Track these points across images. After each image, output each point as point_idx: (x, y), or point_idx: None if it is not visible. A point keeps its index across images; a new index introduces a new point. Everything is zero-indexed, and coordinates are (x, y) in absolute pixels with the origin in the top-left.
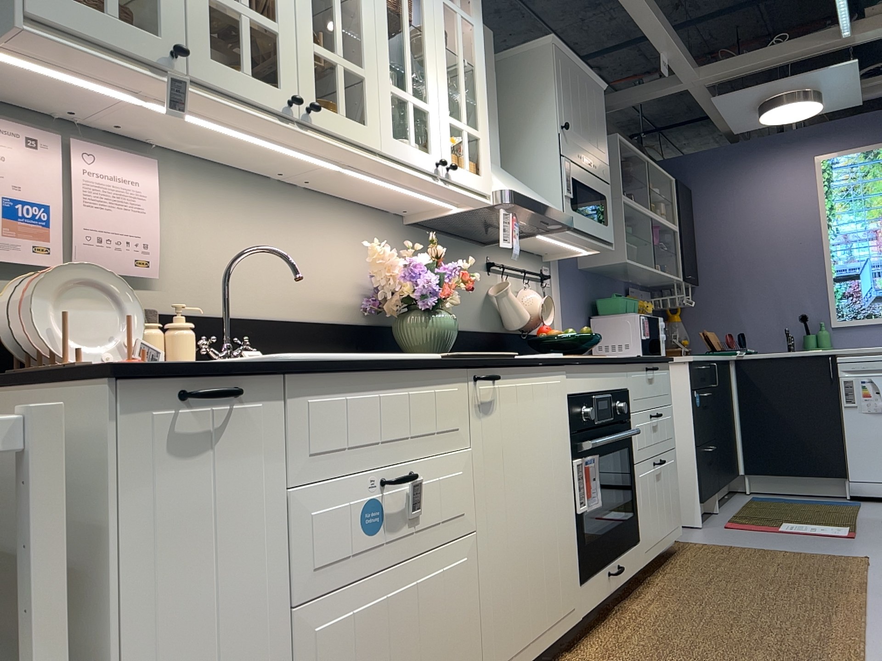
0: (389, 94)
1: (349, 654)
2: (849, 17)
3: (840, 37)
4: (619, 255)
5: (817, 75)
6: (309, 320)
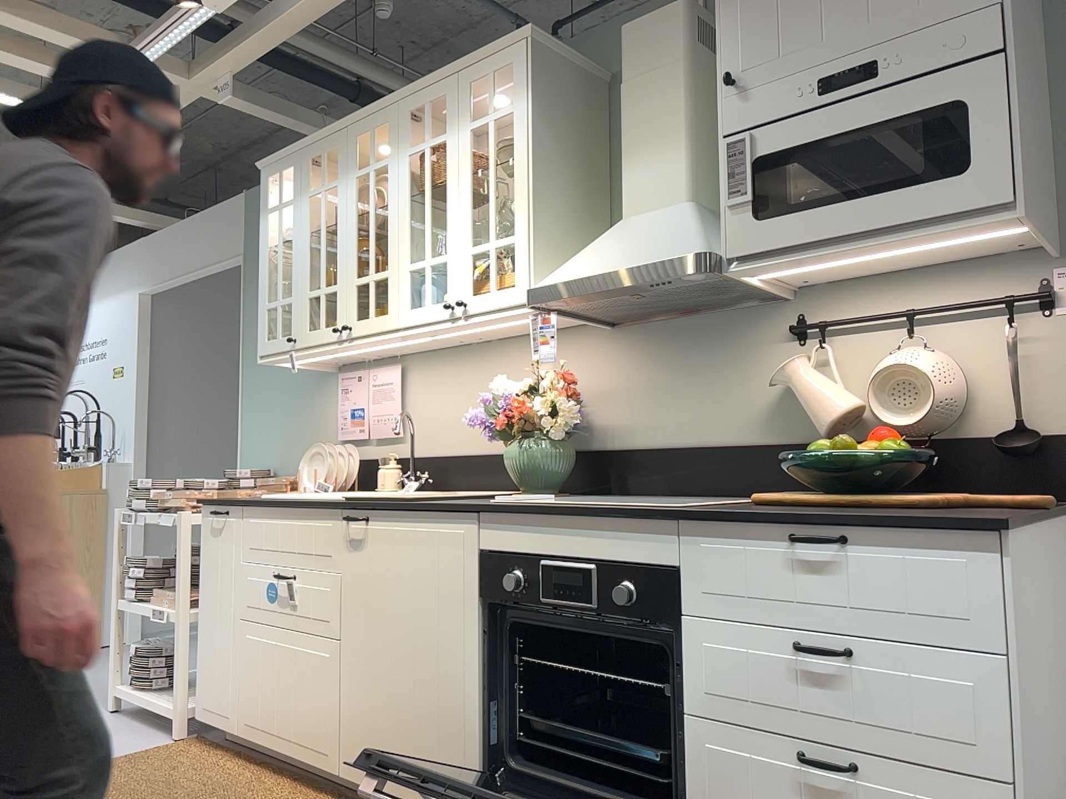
0: (406, 274)
1: (259, 660)
2: None
3: None
4: None
5: None
6: (495, 452)
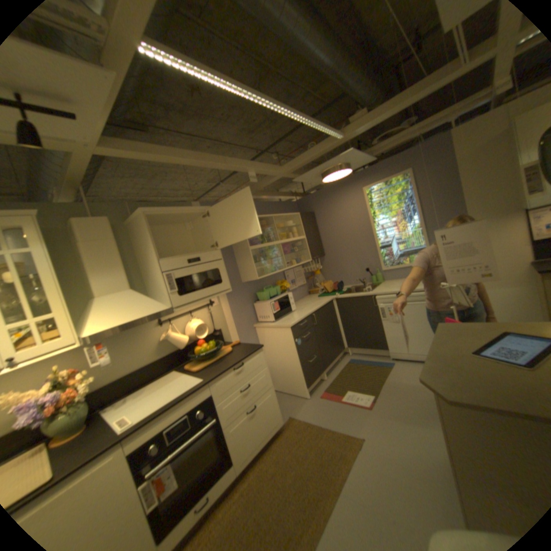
0: None
1: None
2: (333, 130)
3: (338, 138)
4: (254, 276)
5: (336, 159)
6: None
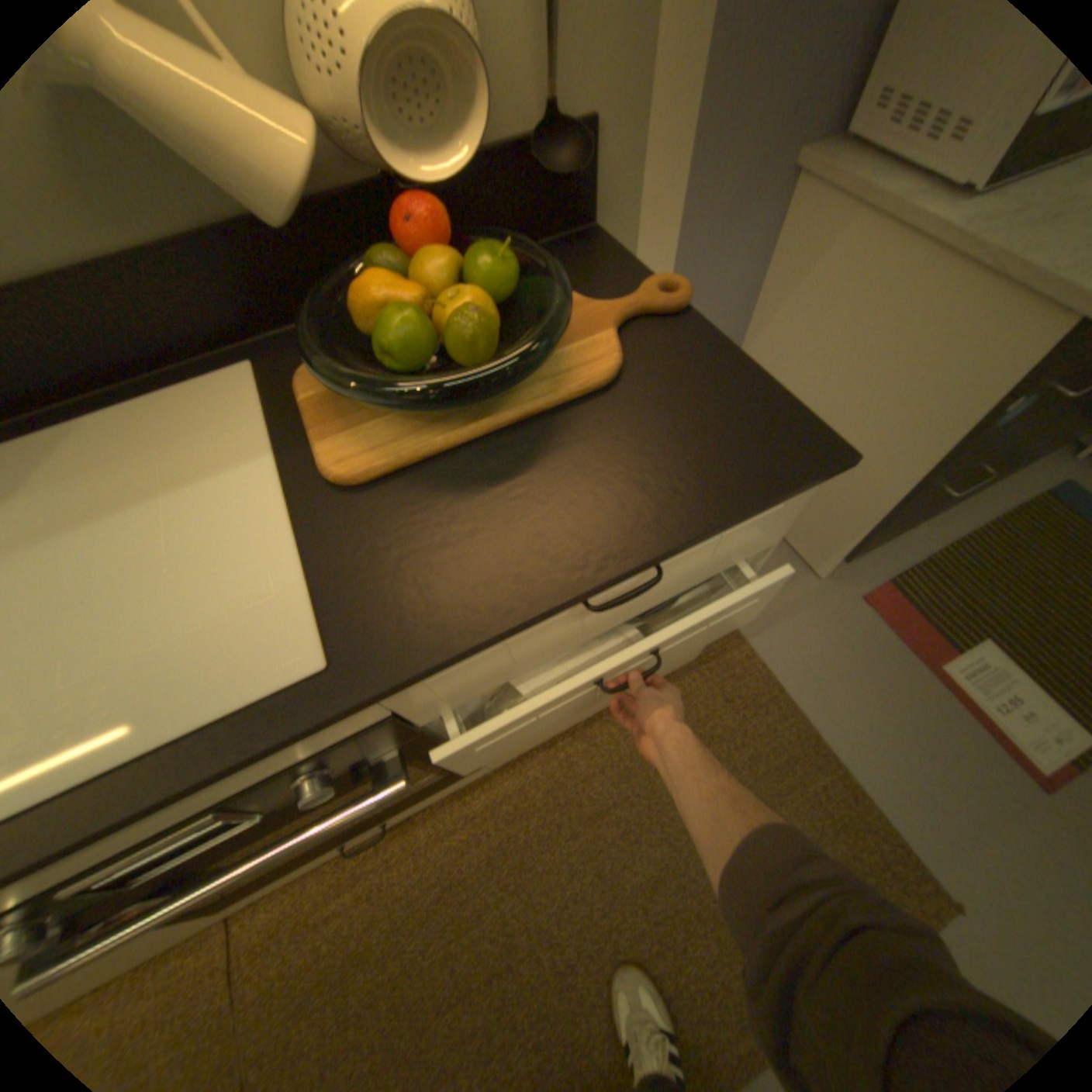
0: None
1: None
2: None
3: None
4: None
5: None
6: None
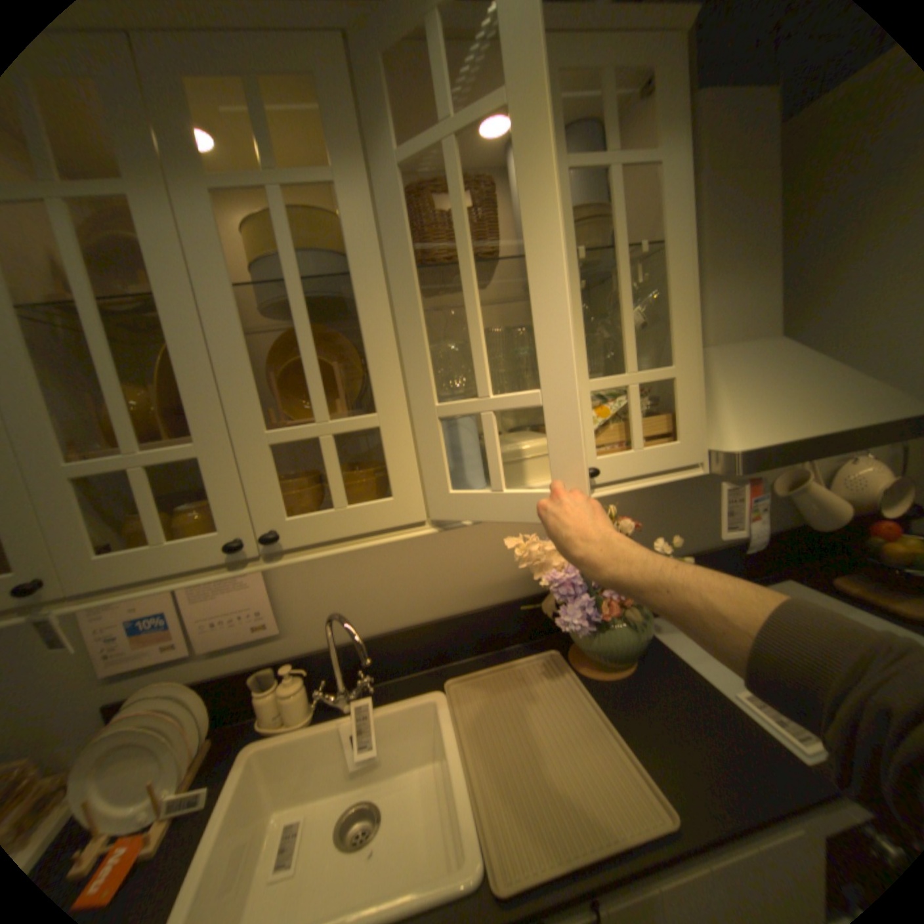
0: (437, 422)
1: None
2: None
3: None
4: None
5: None
6: (464, 610)
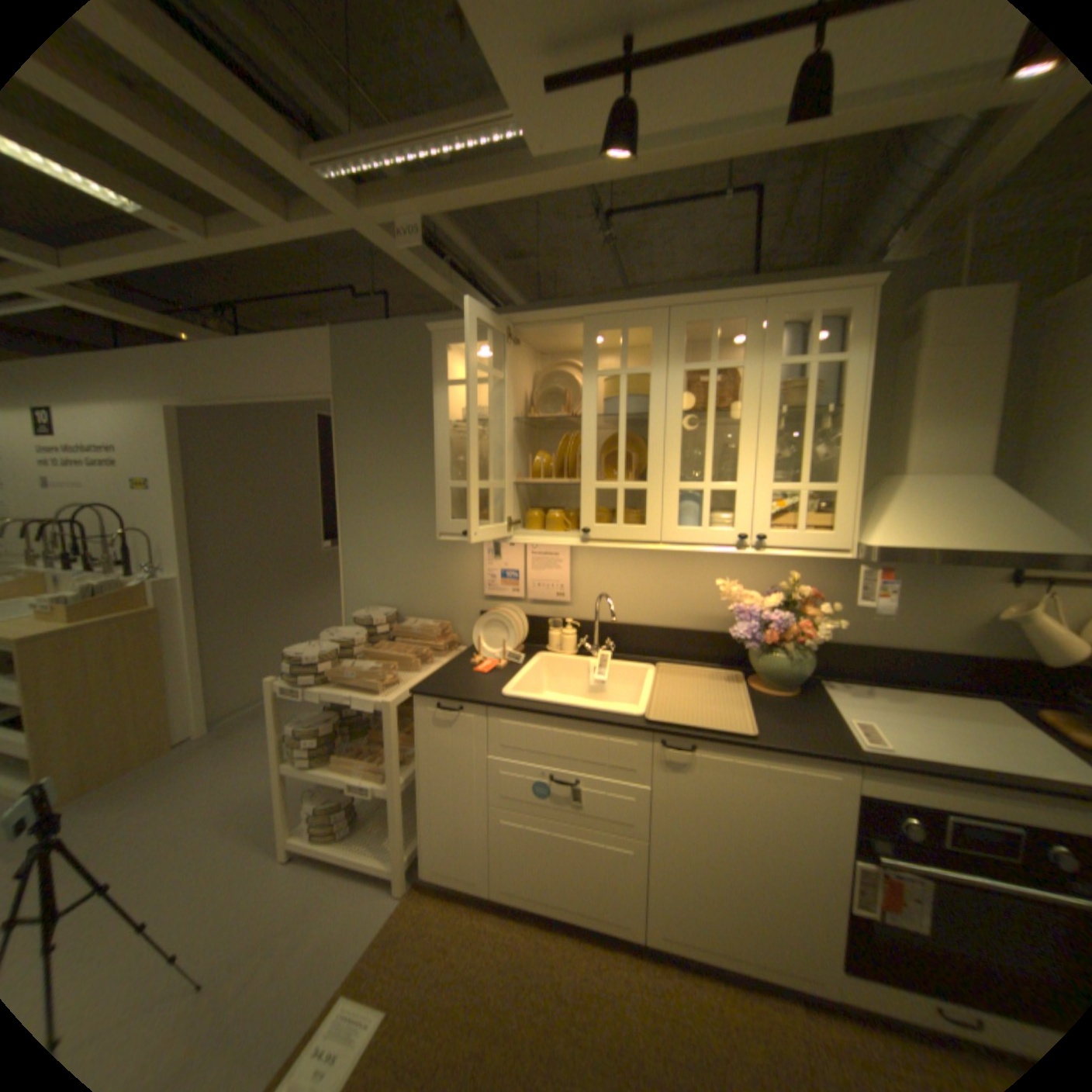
0: (676, 493)
1: (522, 845)
2: None
3: None
4: None
5: None
6: (684, 628)
